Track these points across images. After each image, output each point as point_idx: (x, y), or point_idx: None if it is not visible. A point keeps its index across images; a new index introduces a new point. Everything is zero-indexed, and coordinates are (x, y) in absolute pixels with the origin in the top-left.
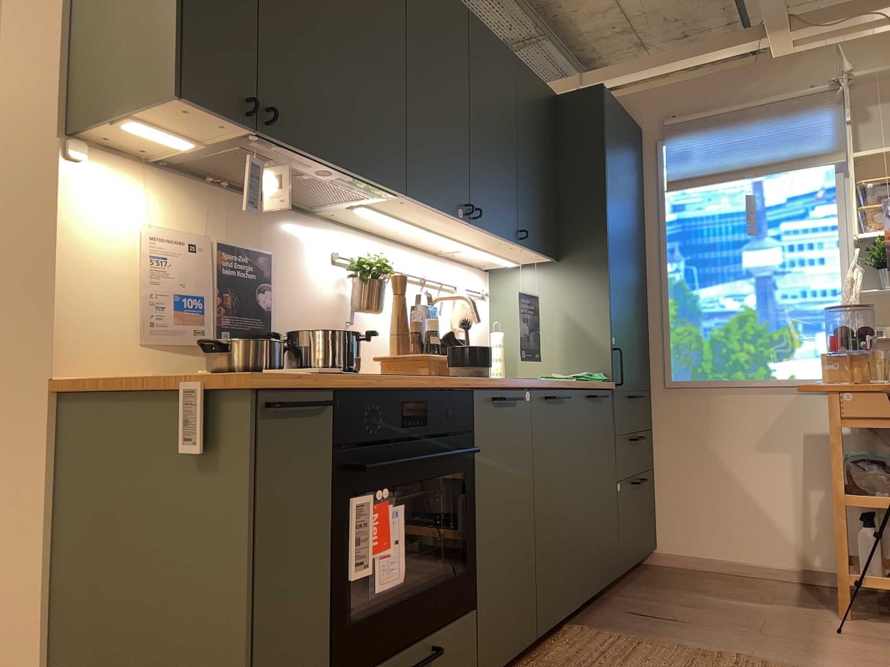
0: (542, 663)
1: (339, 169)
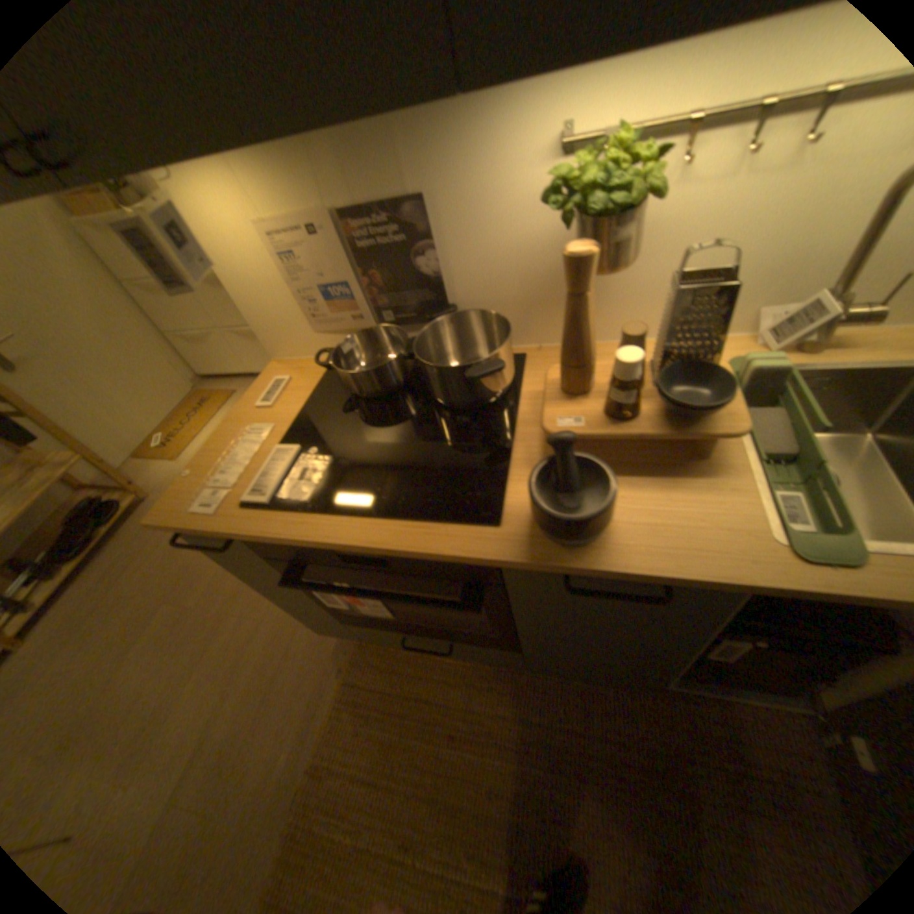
0: (666, 704)
1: (240, 142)
